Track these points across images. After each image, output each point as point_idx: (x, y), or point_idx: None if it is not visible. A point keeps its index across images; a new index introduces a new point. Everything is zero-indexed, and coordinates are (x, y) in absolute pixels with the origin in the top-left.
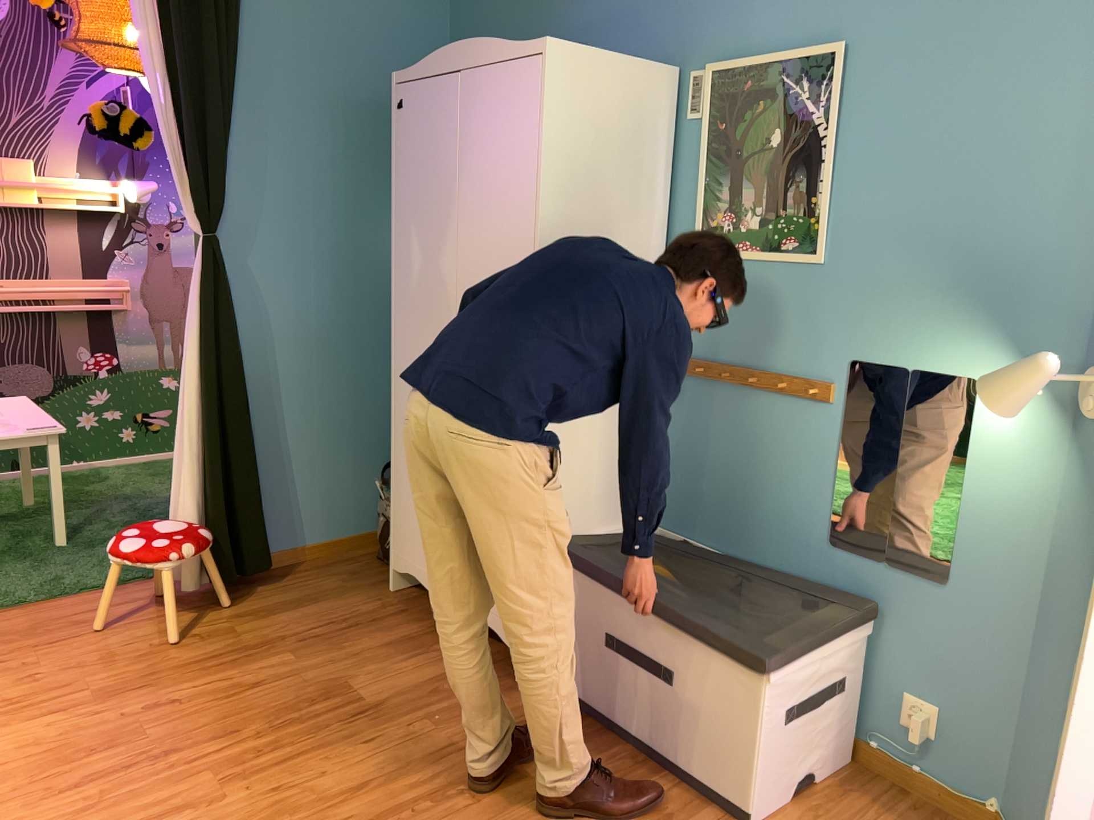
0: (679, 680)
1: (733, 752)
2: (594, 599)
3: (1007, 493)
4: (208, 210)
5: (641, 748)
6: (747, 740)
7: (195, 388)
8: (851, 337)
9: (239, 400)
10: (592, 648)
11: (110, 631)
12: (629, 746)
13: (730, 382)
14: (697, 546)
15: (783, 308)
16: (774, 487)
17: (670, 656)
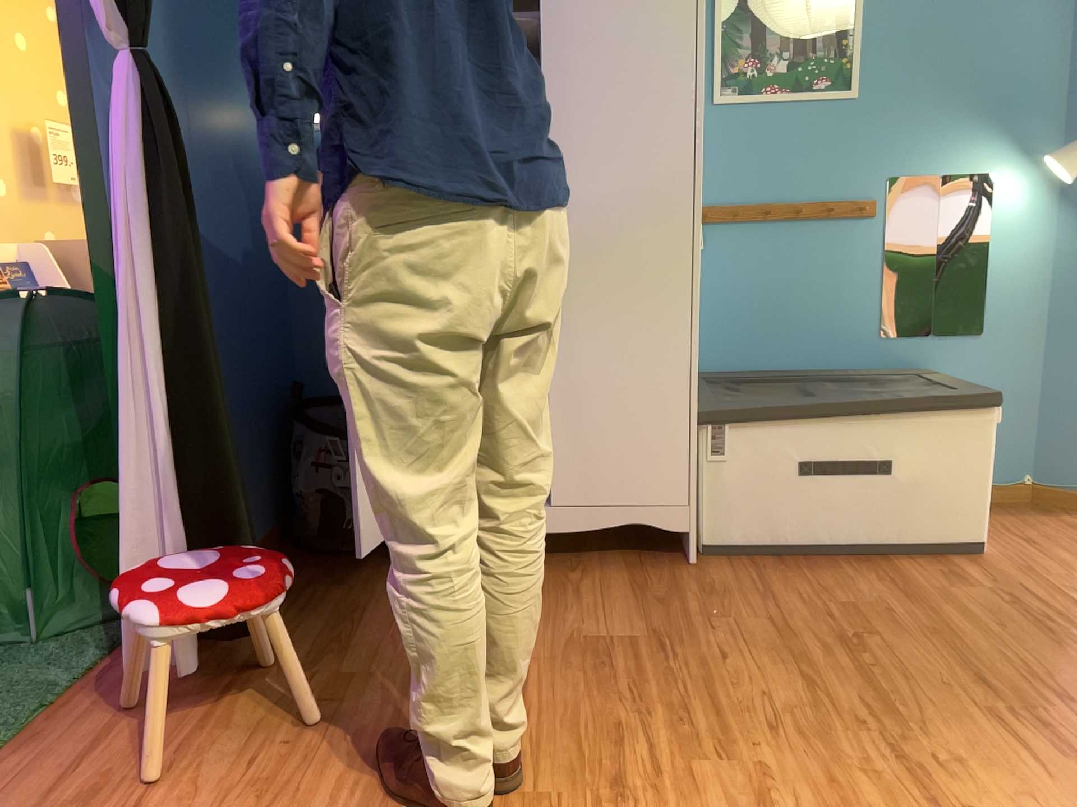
0: (899, 464)
1: (964, 499)
2: (783, 432)
3: (1021, 252)
4: (142, 3)
5: (856, 551)
6: (978, 481)
7: (147, 319)
8: (887, 157)
9: (212, 334)
10: (781, 484)
11: (171, 770)
12: (844, 555)
13: (770, 219)
14: (771, 377)
15: (818, 143)
16: (823, 305)
17: (888, 447)
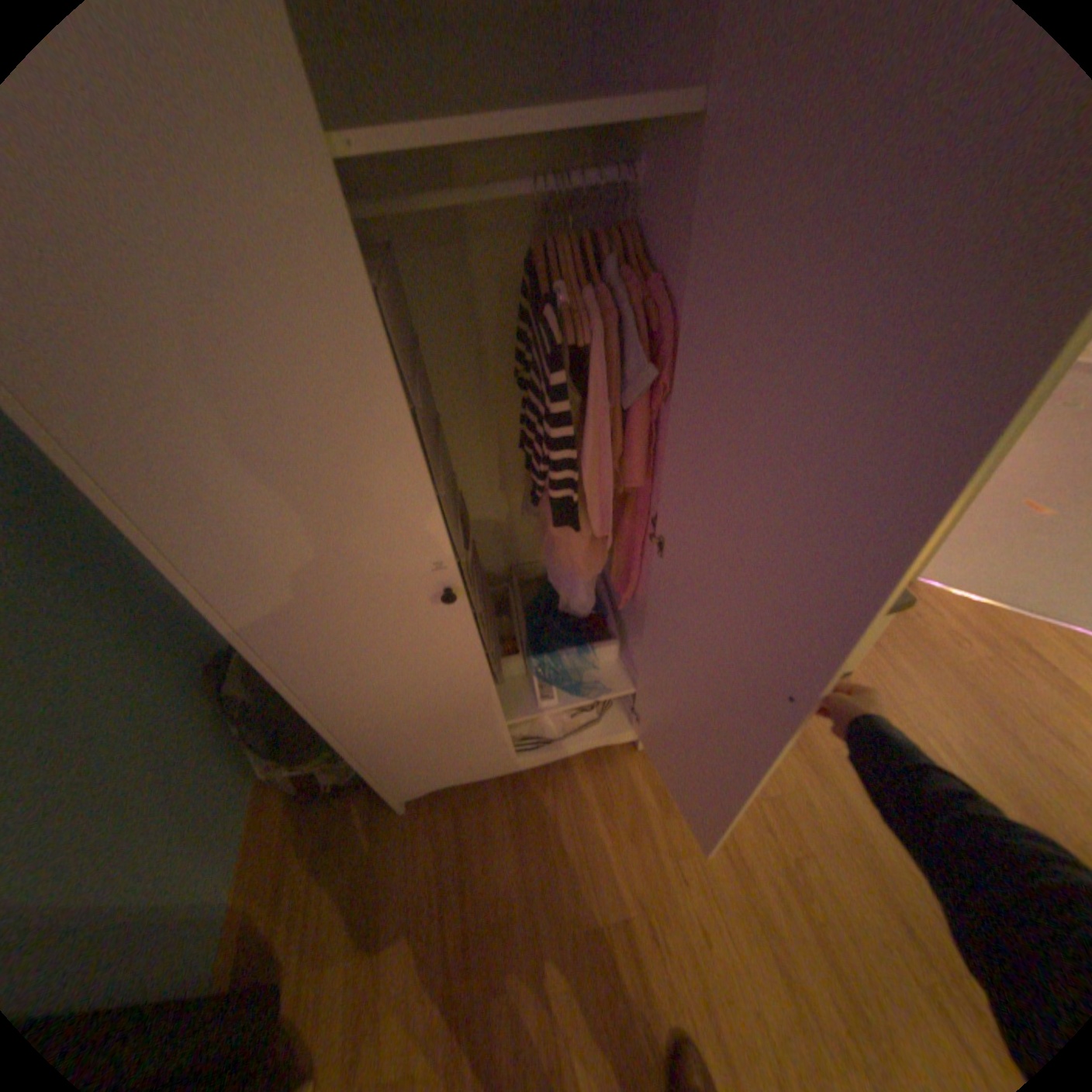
0: None
1: None
2: None
3: None
4: None
5: None
6: None
7: None
8: None
9: None
10: None
11: None
12: None
13: None
14: None
15: None
16: None
17: None
